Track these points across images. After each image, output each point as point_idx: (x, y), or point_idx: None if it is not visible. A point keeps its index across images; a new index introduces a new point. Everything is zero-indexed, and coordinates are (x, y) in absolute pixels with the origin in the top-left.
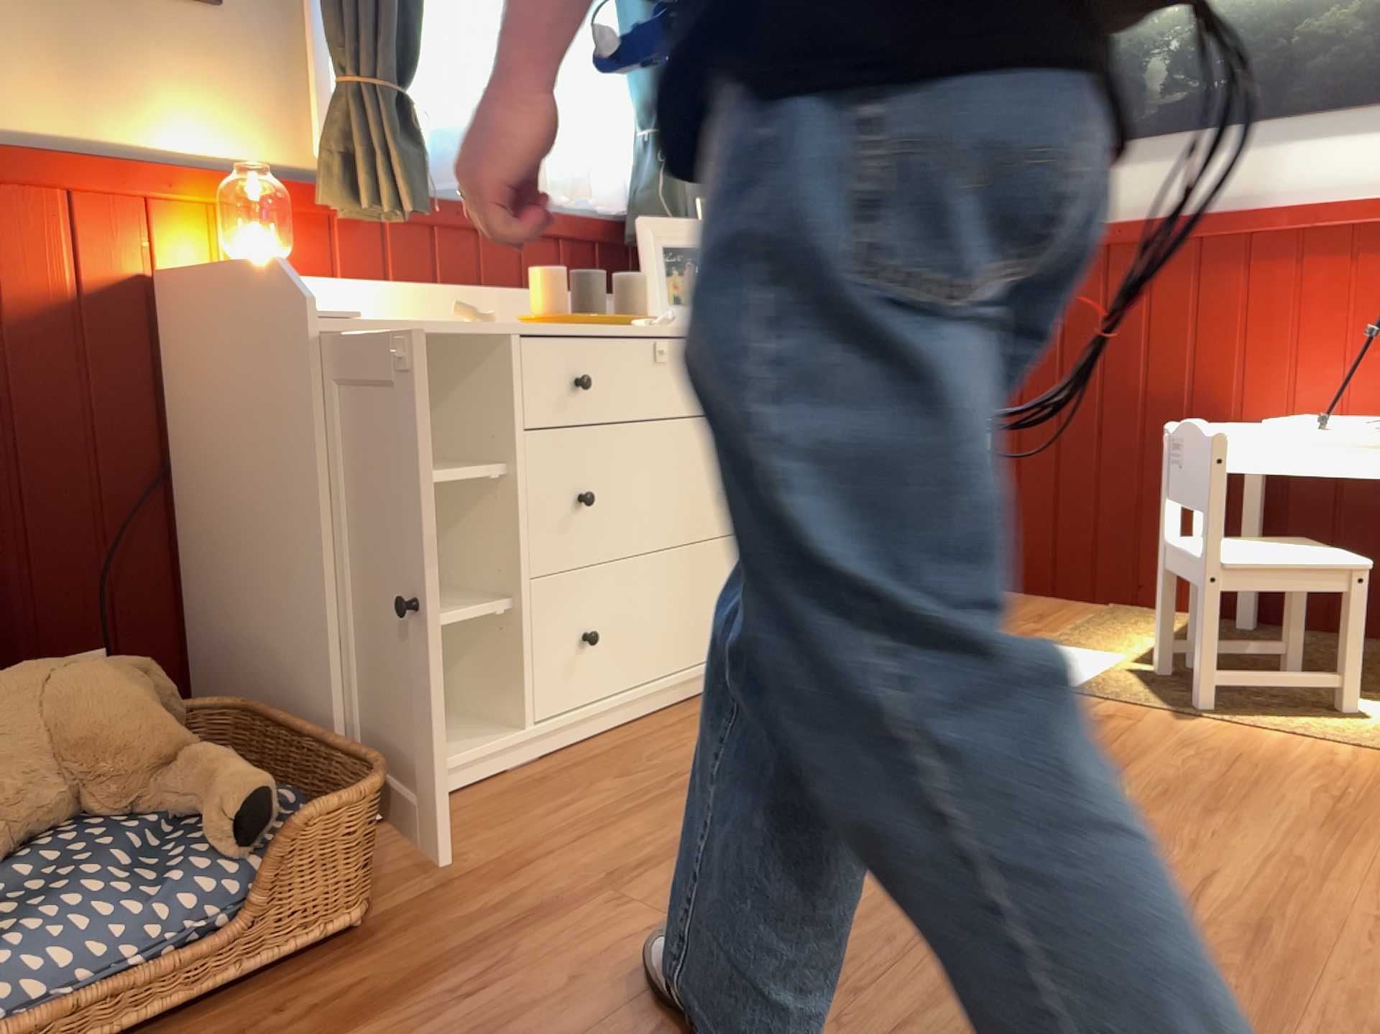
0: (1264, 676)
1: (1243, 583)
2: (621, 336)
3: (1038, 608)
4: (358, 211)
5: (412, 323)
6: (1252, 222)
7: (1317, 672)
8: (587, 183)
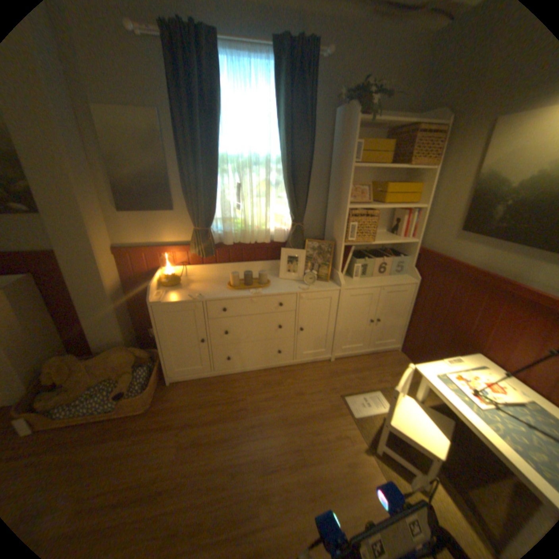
0: (399, 460)
1: (397, 434)
2: (239, 298)
3: (403, 370)
4: (198, 254)
5: (181, 297)
6: (516, 289)
7: (418, 472)
8: (275, 234)
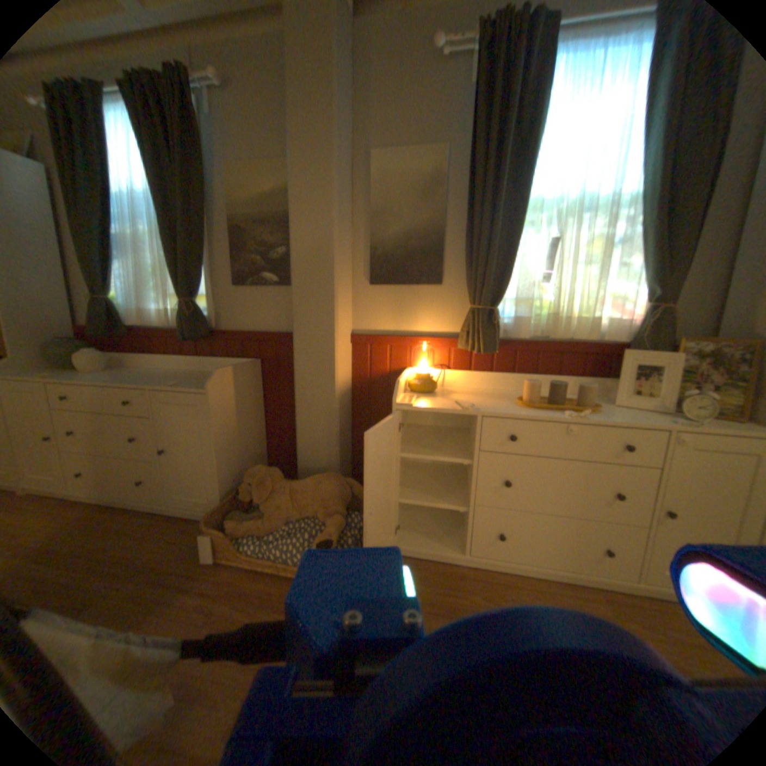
0: None
1: None
2: (546, 421)
3: None
4: (471, 351)
5: (442, 405)
6: None
7: None
8: (609, 328)
